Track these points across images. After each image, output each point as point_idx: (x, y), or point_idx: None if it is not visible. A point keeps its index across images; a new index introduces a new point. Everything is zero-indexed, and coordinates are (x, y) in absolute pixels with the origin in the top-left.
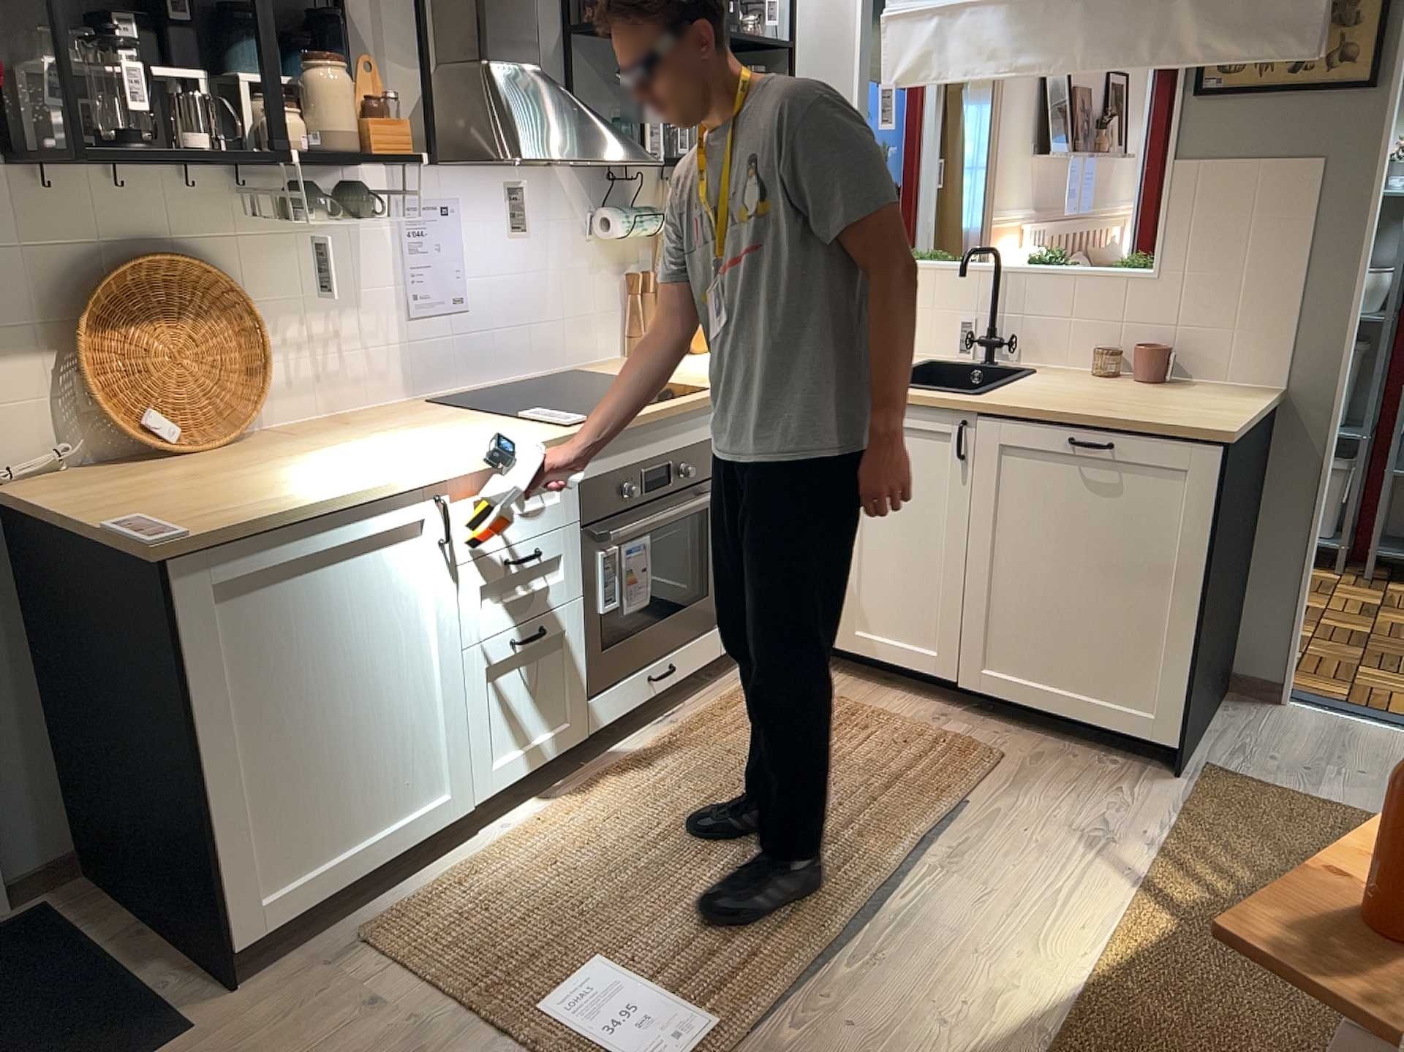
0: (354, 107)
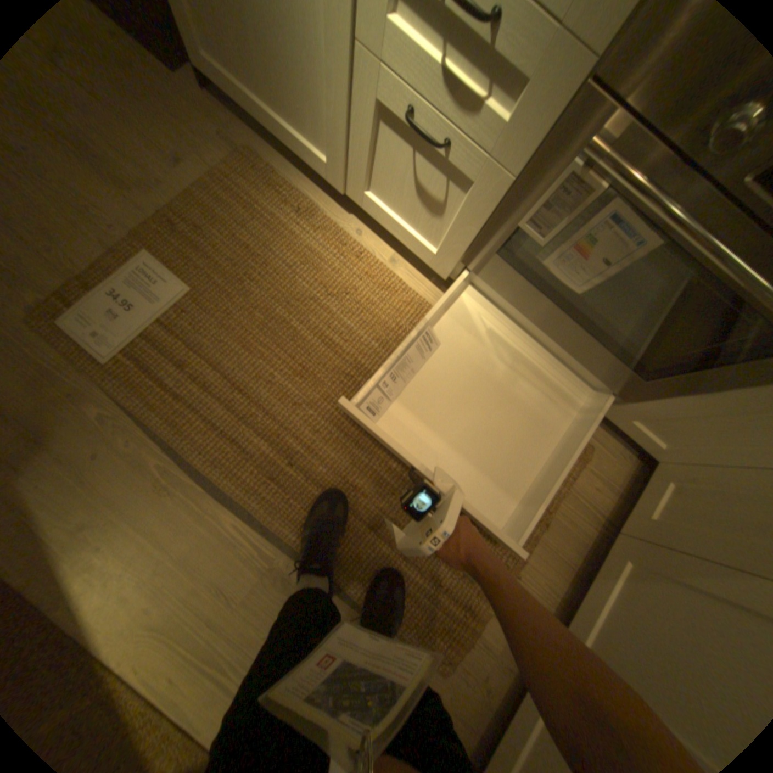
0: None
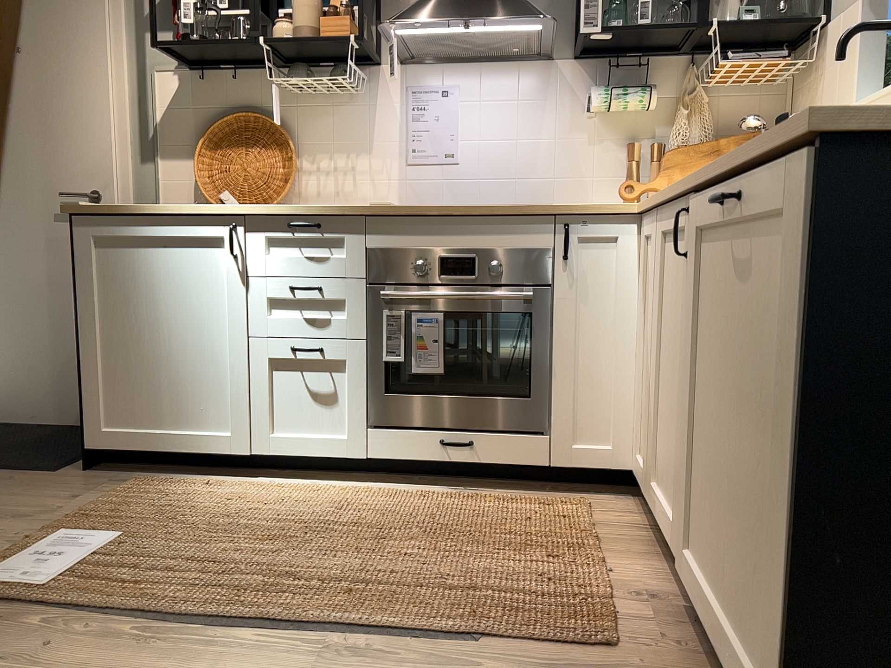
0: (309, 11)
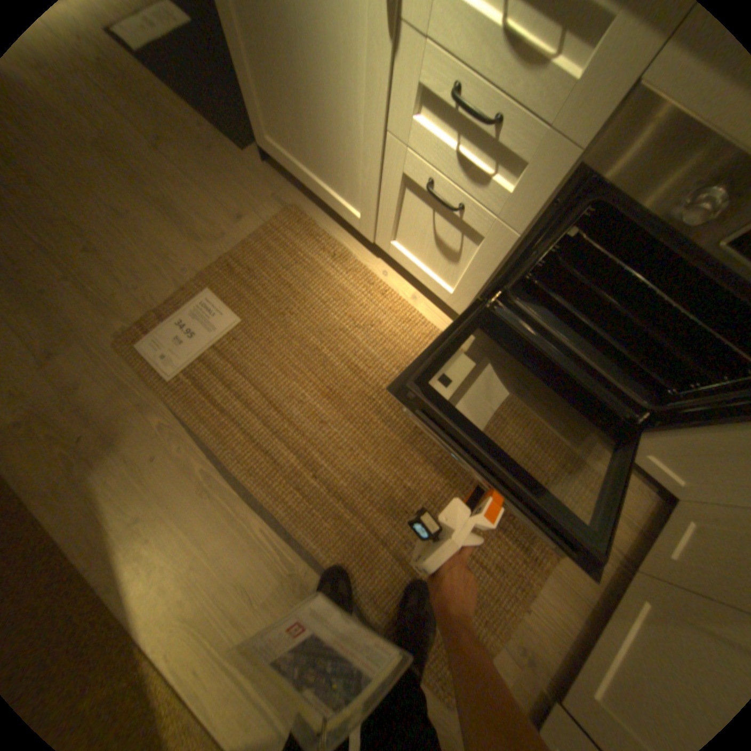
0: None
